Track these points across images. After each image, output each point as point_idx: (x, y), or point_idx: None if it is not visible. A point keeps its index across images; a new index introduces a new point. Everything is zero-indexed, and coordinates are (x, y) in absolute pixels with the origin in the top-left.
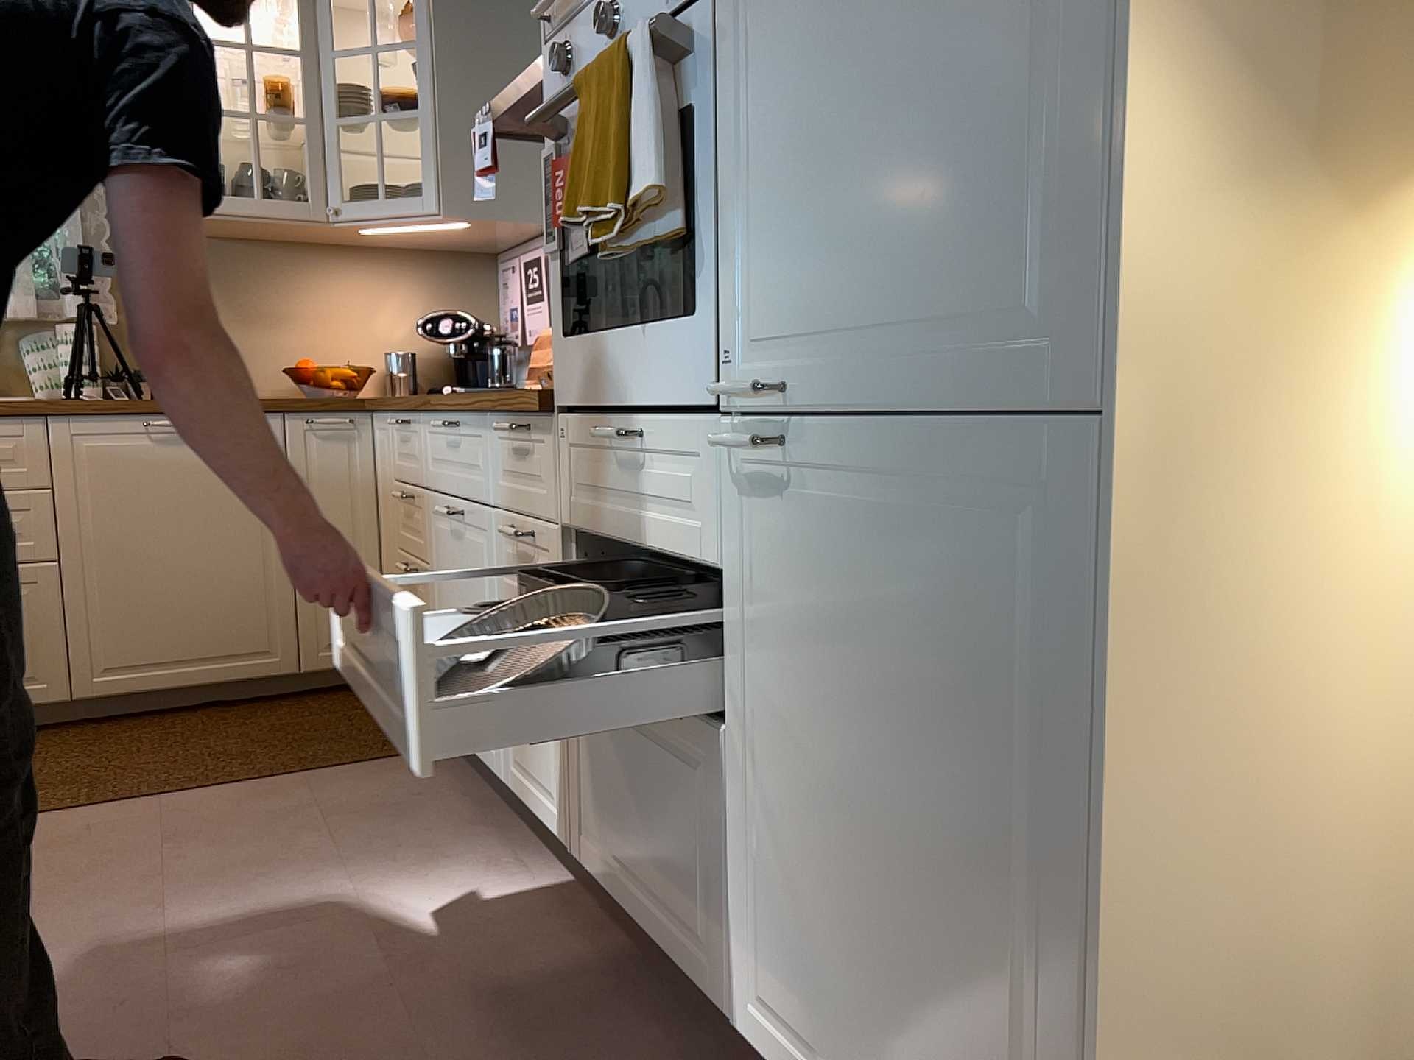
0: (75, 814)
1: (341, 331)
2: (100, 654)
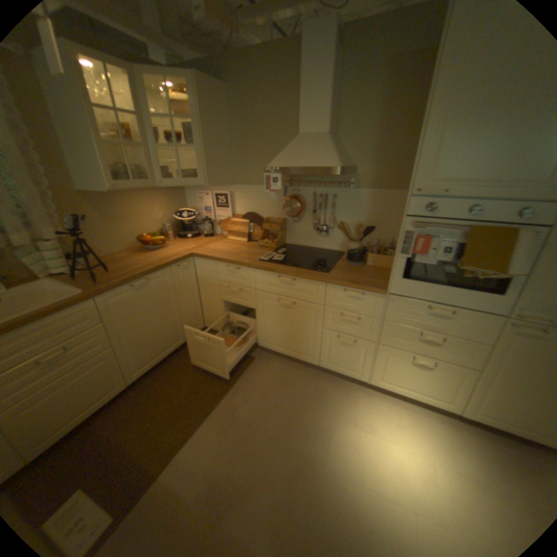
0: (199, 429)
1: (142, 219)
2: (132, 368)
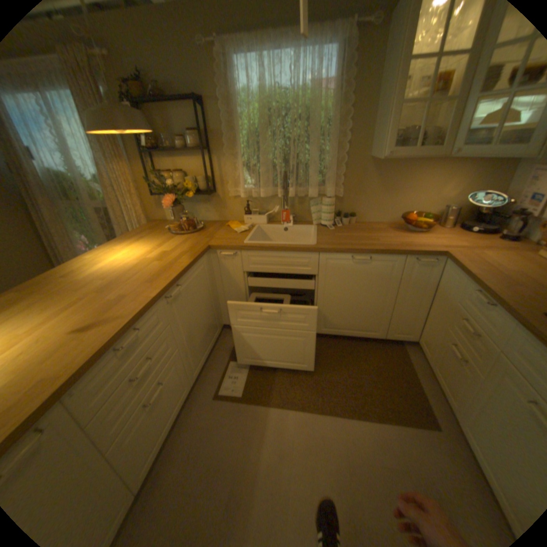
0: (318, 416)
1: (427, 194)
2: (324, 323)
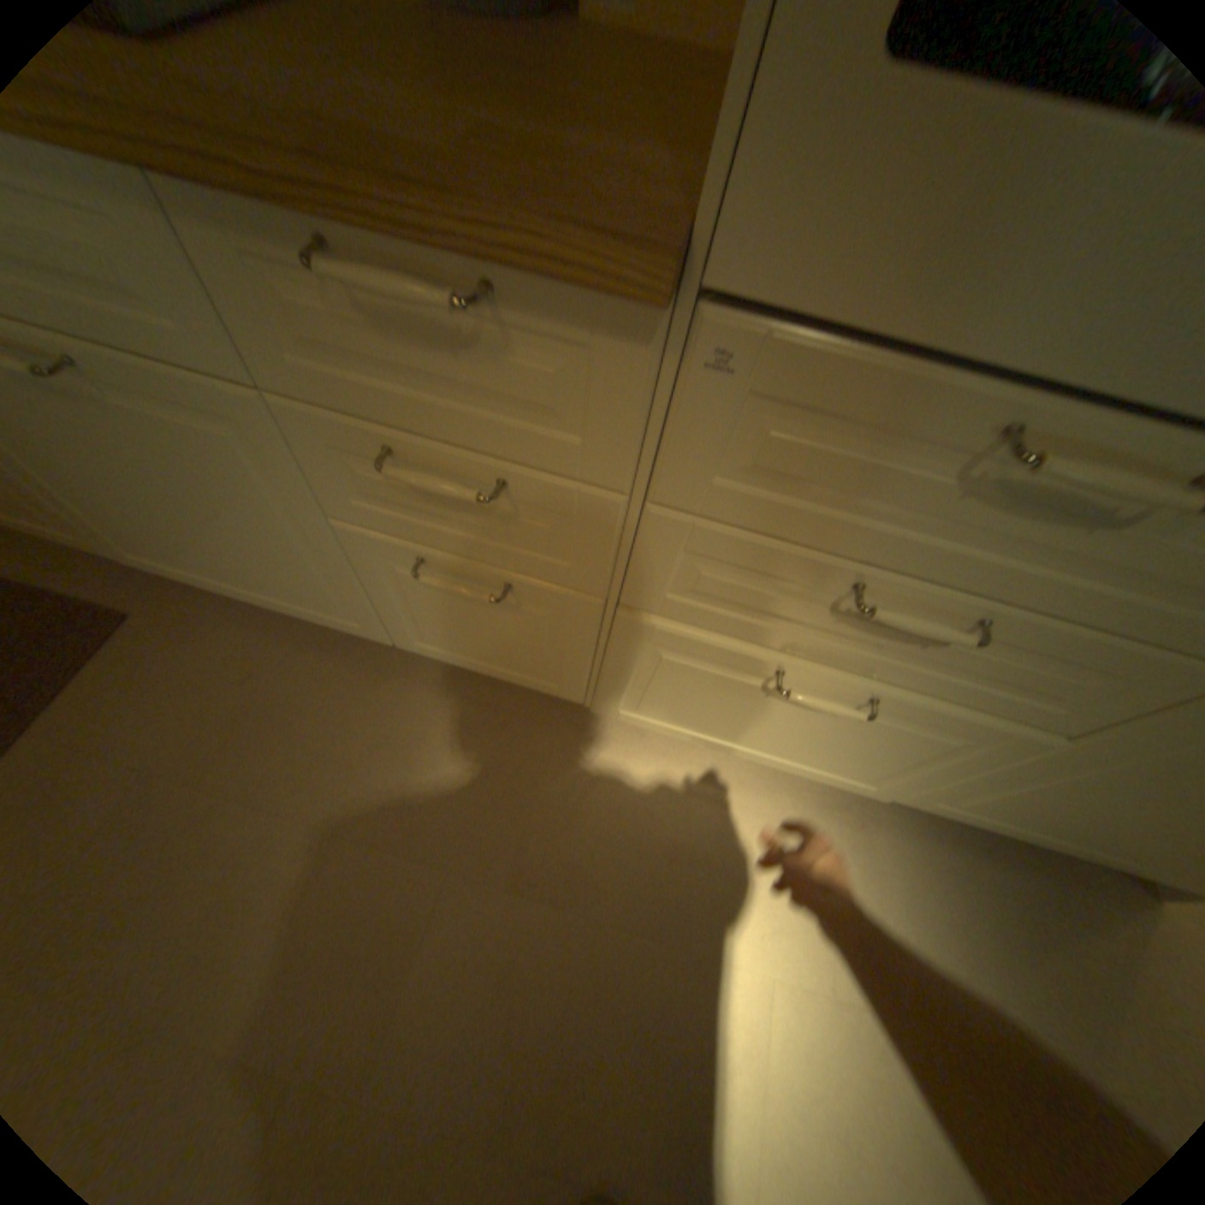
0: None
1: None
2: None
